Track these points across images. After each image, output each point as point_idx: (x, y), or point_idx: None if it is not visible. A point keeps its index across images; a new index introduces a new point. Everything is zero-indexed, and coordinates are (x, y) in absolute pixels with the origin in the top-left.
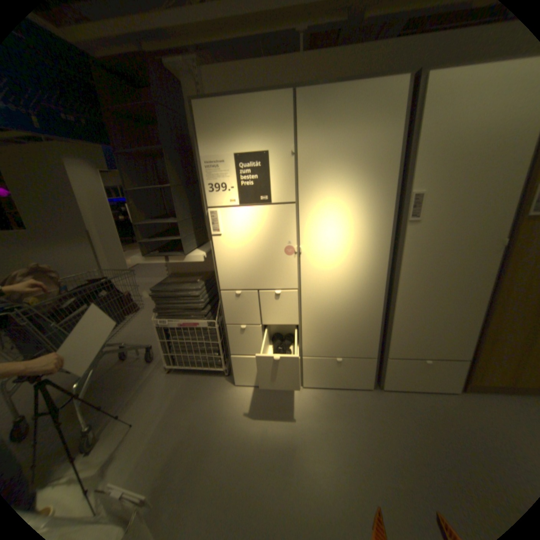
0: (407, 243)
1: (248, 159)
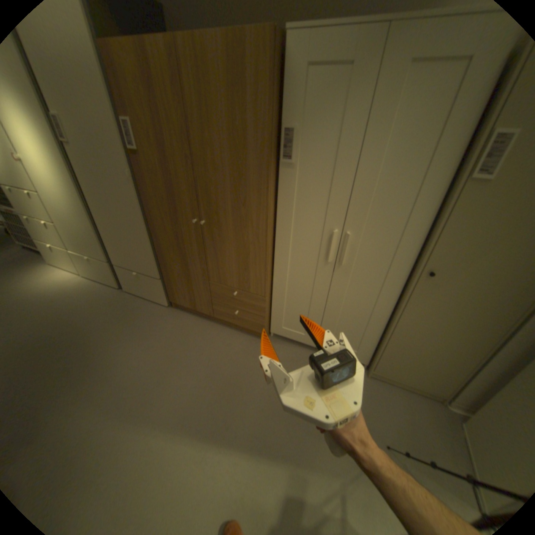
0: (72, 163)
1: None
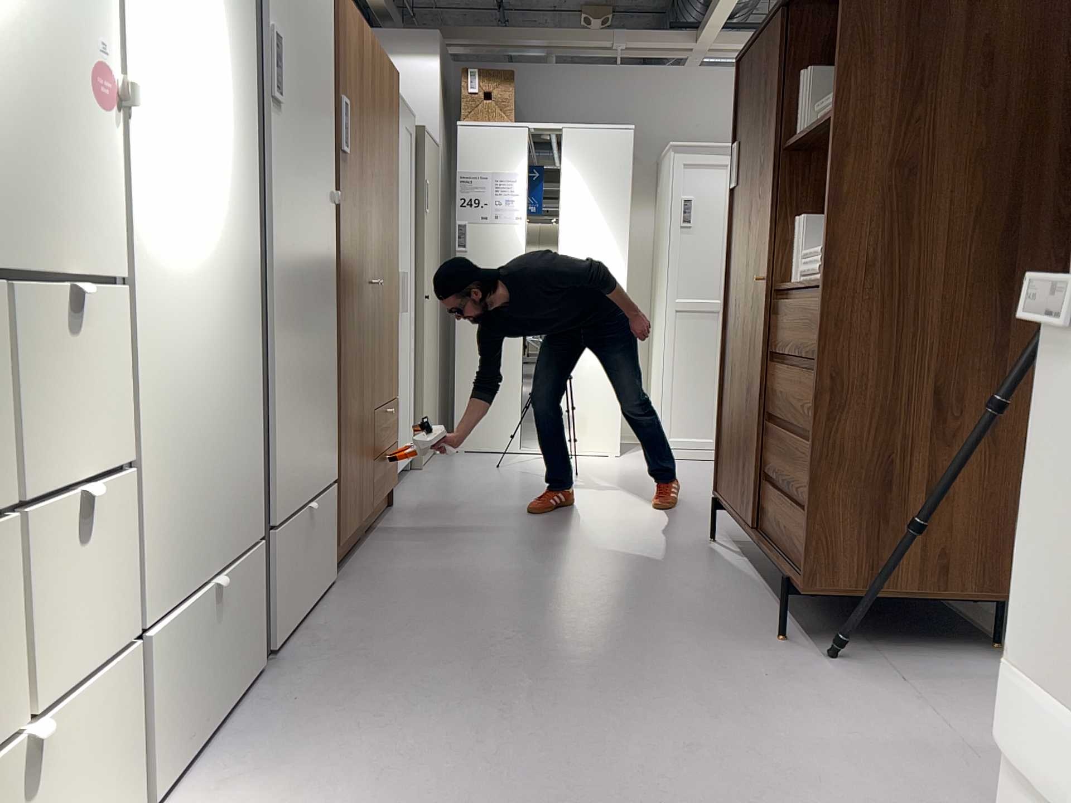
0: (271, 158)
1: None
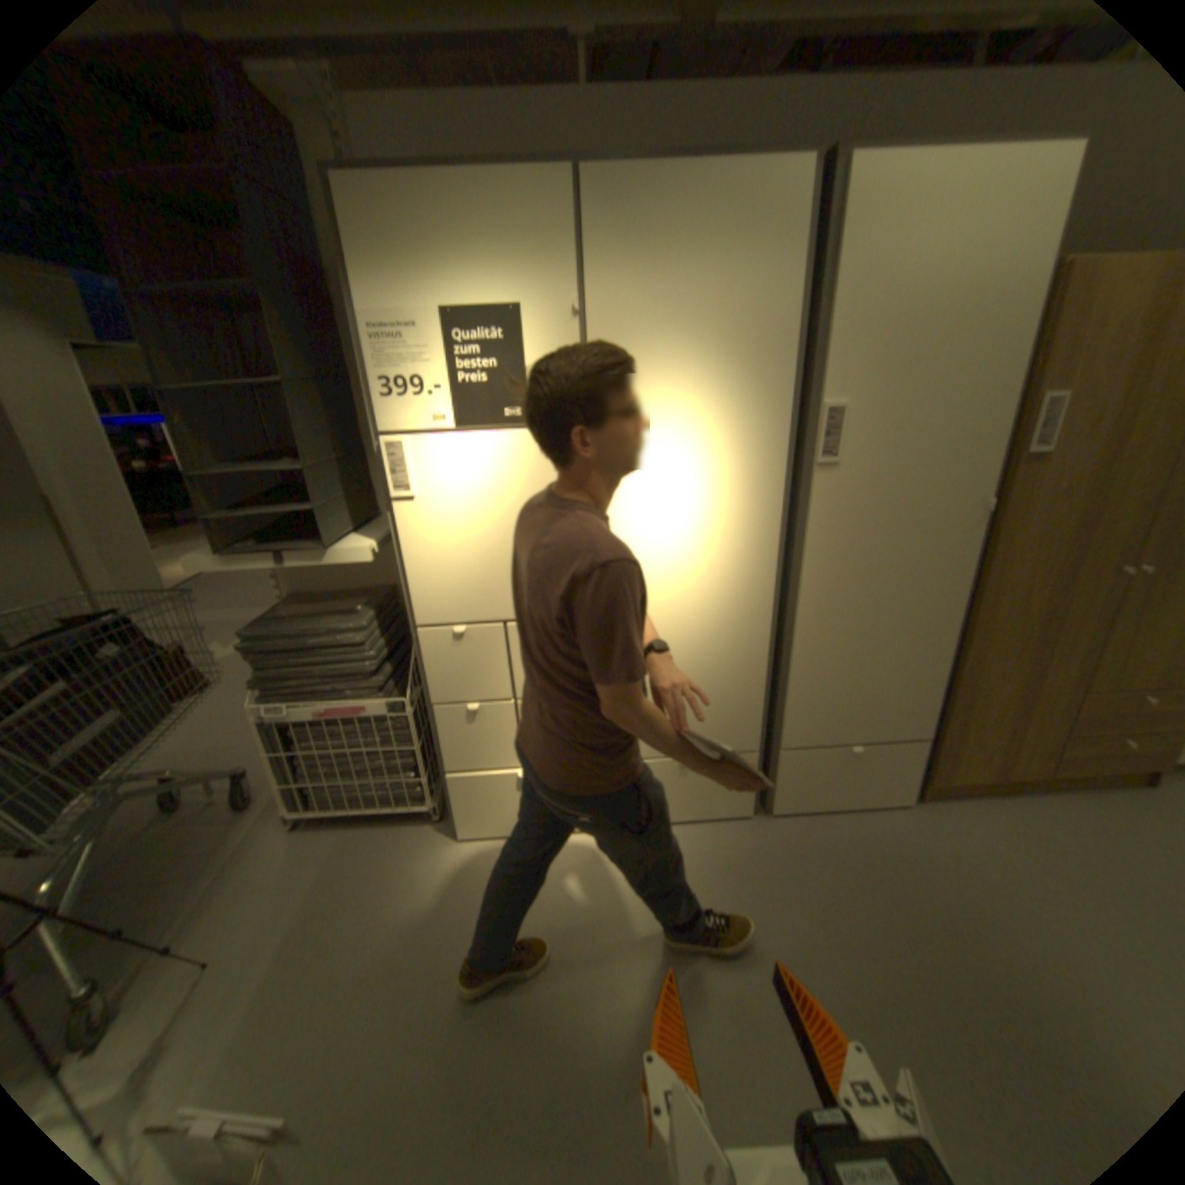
0: (815, 510)
1: (475, 322)
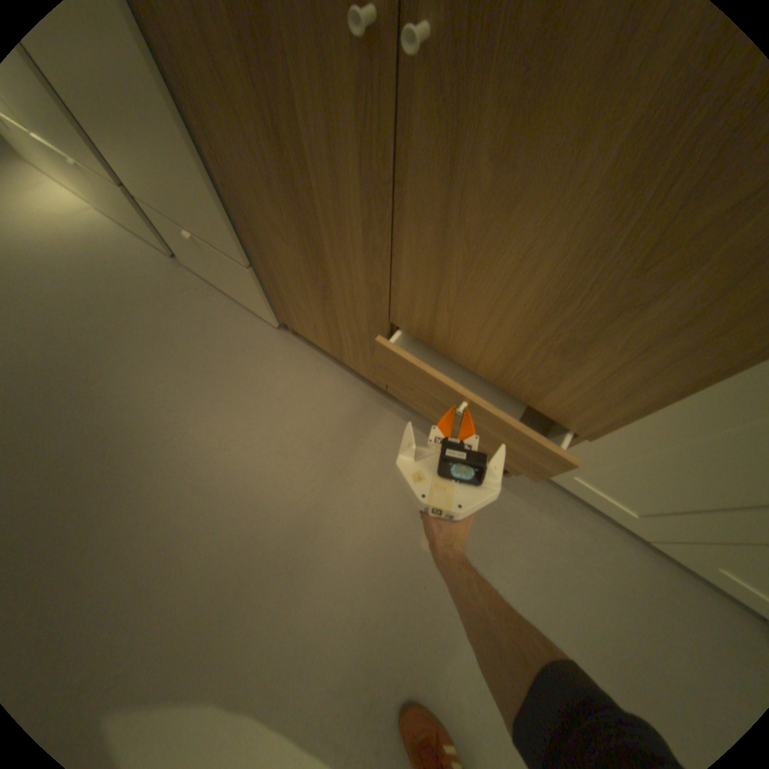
0: None
1: None
